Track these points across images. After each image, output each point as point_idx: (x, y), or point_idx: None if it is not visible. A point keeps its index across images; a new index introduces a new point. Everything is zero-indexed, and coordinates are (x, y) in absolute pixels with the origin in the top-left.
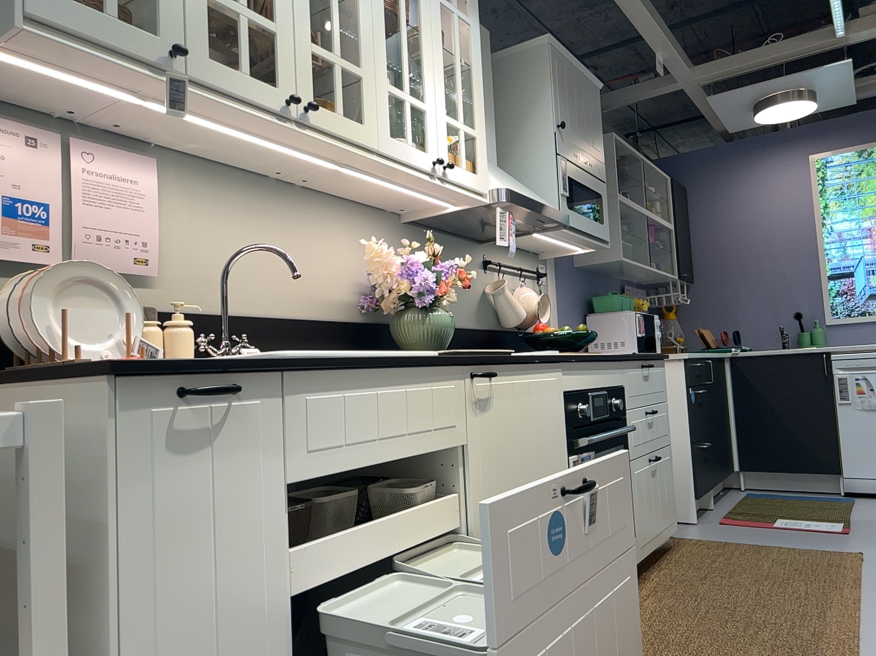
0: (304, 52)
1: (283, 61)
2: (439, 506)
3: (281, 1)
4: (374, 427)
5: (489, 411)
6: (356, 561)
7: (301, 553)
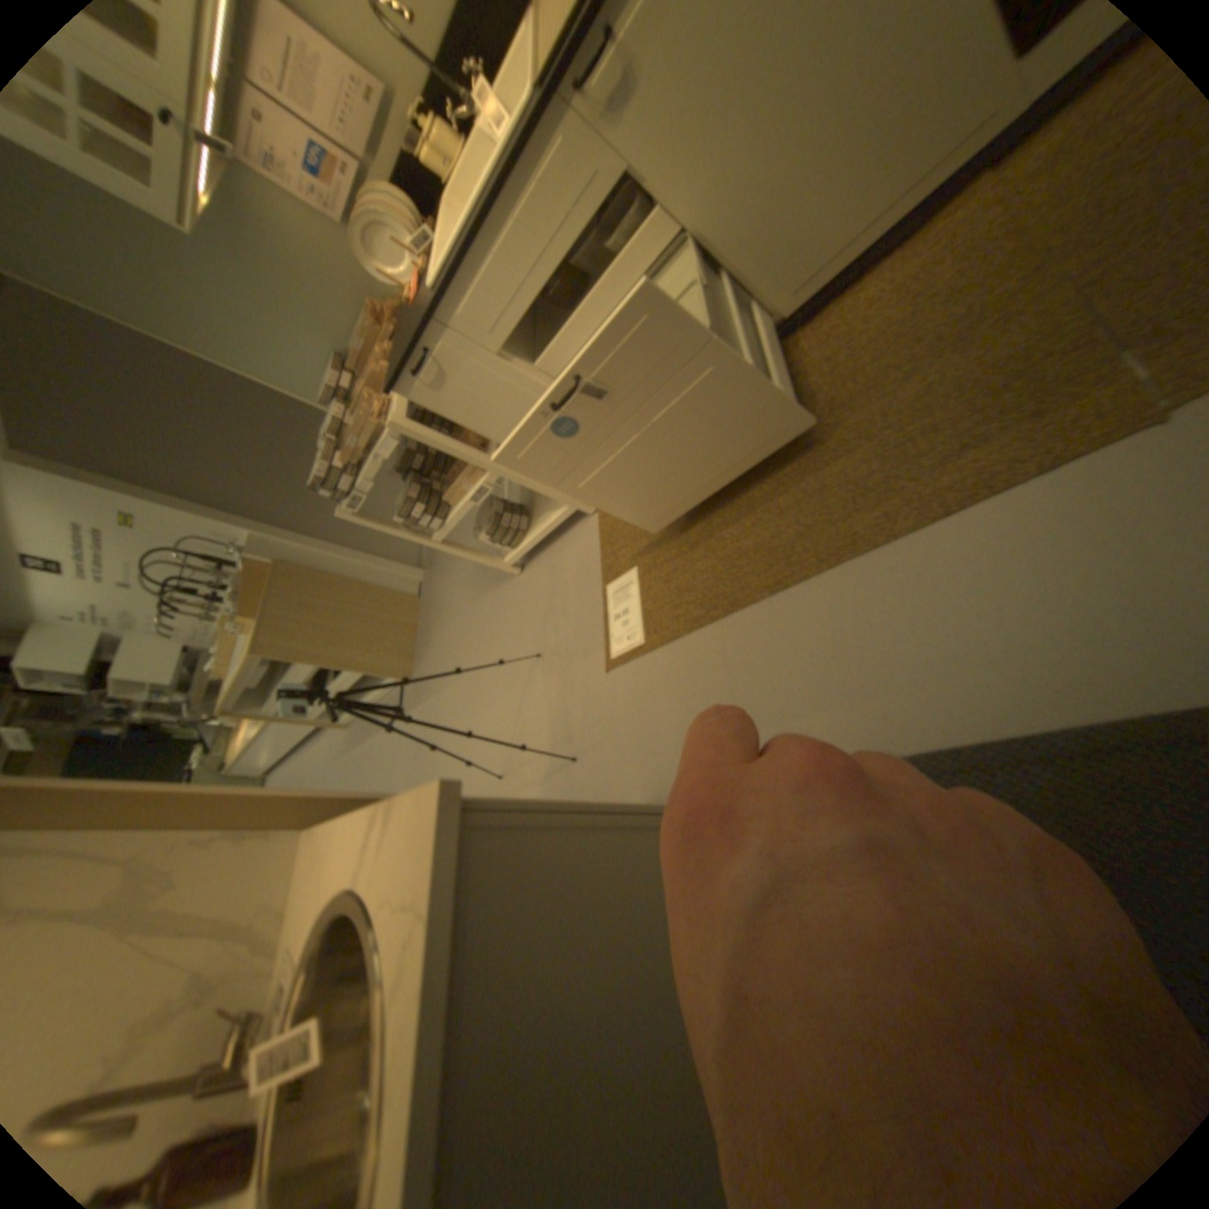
0: None
1: None
2: (629, 254)
3: None
4: (516, 272)
5: (636, 86)
6: (578, 345)
7: (538, 369)
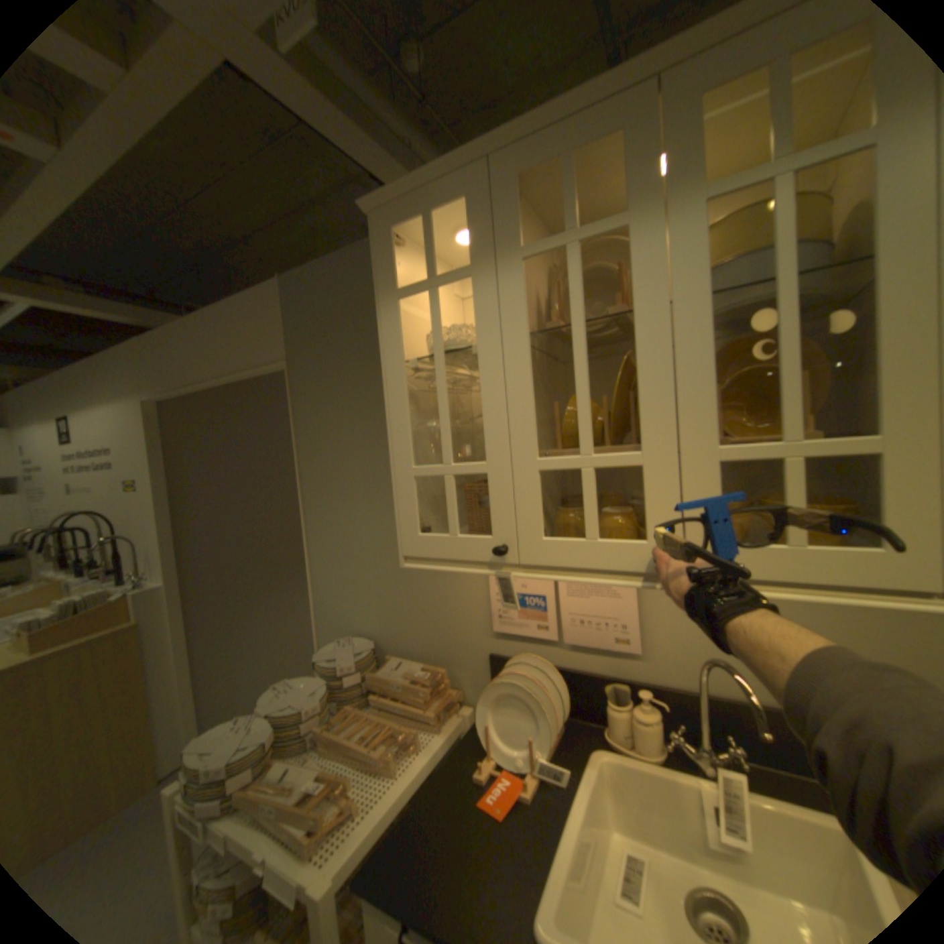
0: (702, 470)
1: (656, 501)
2: None
3: (651, 412)
4: None
5: None
6: None
7: None
